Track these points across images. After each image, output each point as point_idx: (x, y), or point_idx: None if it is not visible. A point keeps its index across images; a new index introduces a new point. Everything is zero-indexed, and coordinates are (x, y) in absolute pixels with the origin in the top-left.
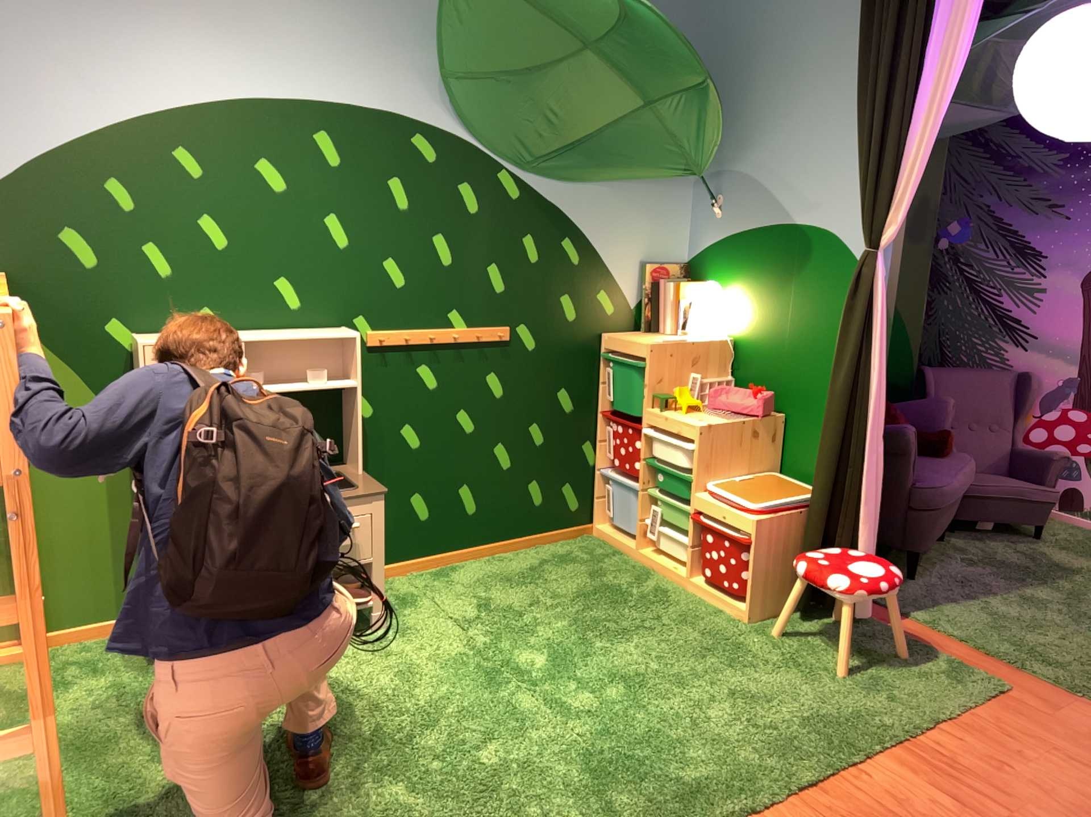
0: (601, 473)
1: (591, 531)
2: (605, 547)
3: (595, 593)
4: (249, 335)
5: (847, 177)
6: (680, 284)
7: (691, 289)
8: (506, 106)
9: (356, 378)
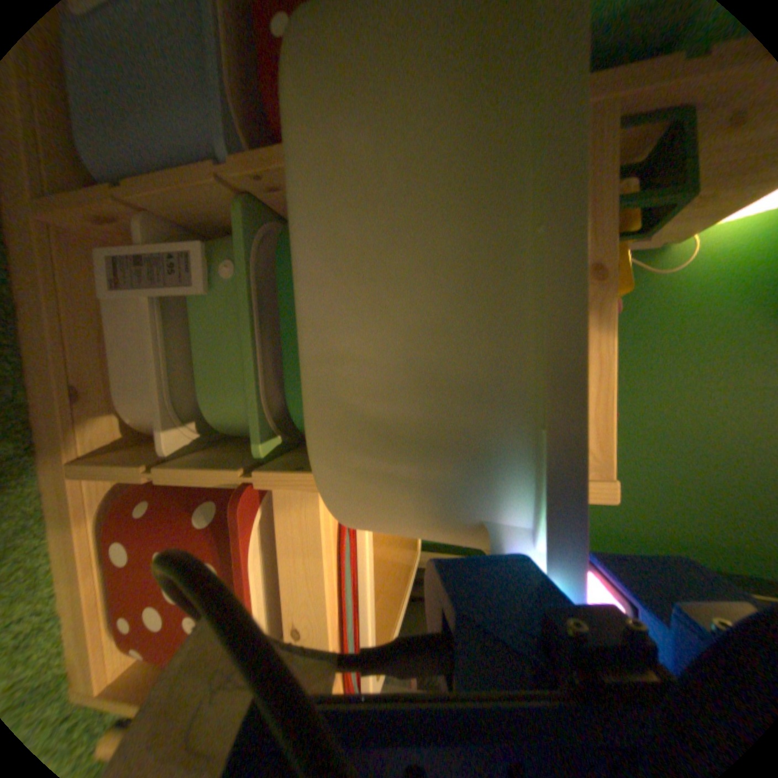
0: None
1: None
2: None
3: None
4: None
5: None
6: None
7: None
8: None
9: None
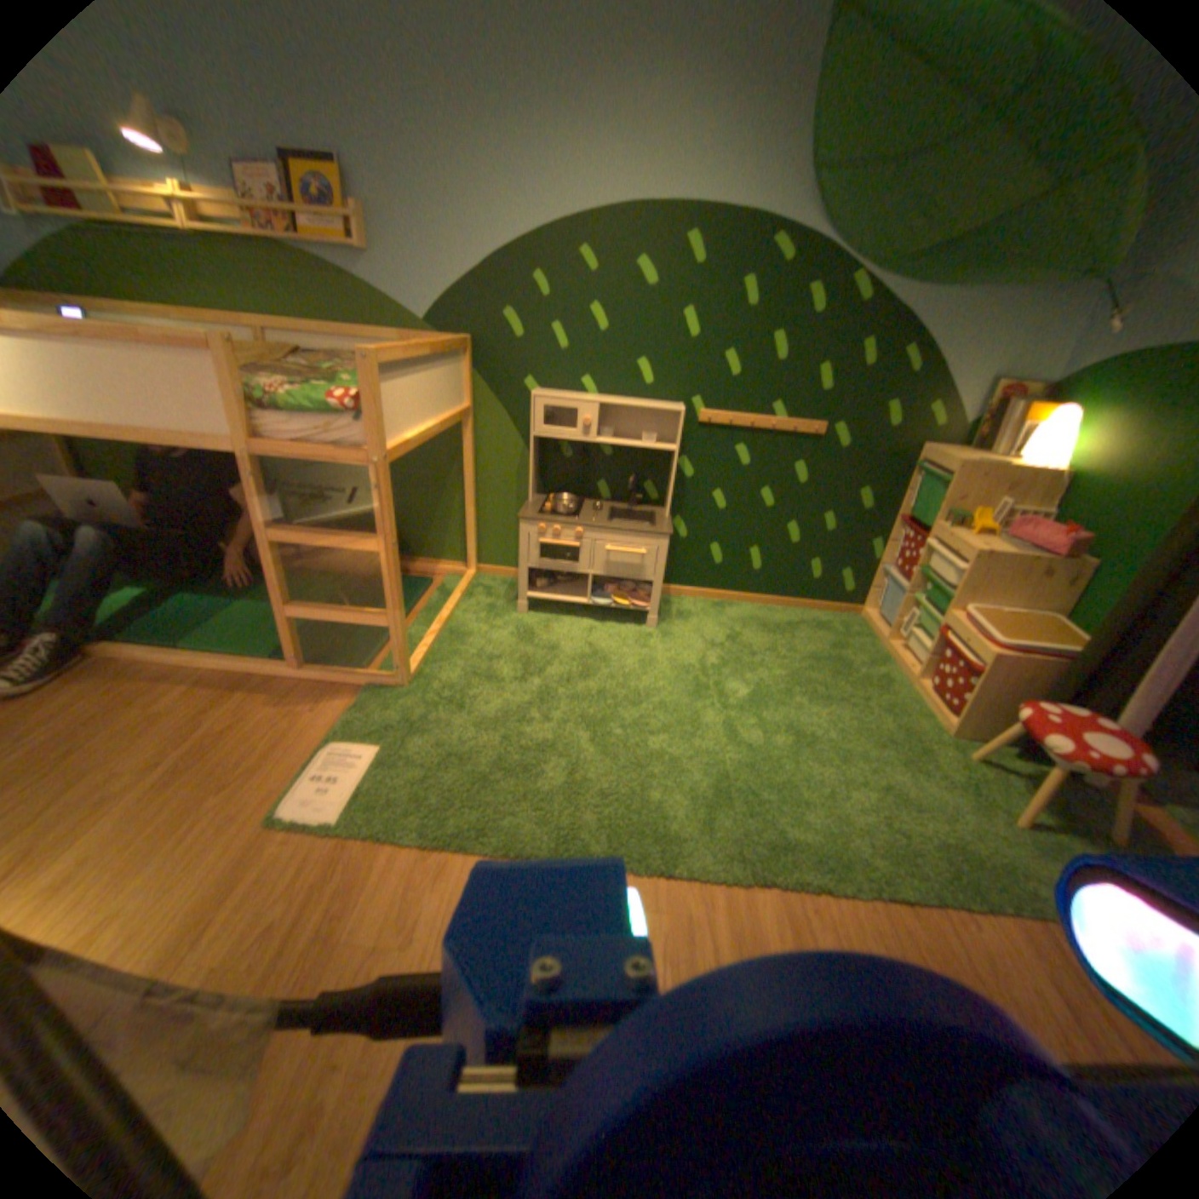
0: (880, 566)
1: (857, 611)
2: (860, 627)
3: (823, 661)
4: (602, 396)
5: None
6: (1035, 401)
7: (1045, 408)
8: (875, 189)
9: (673, 442)
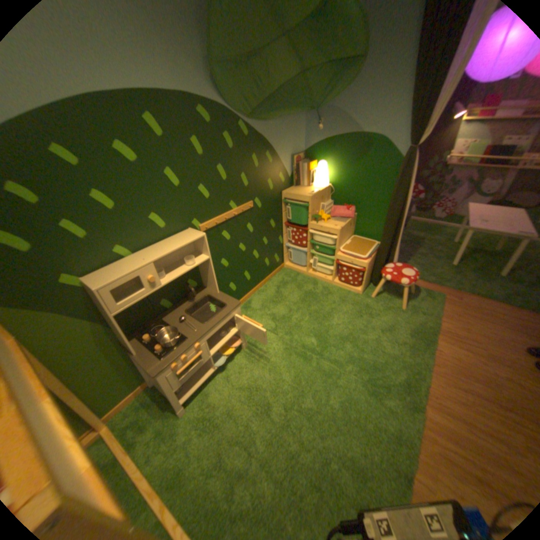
0: (287, 246)
1: (283, 266)
2: (293, 272)
3: (307, 298)
4: (144, 252)
5: (400, 105)
6: (307, 161)
7: (313, 164)
8: (240, 76)
9: (204, 253)
